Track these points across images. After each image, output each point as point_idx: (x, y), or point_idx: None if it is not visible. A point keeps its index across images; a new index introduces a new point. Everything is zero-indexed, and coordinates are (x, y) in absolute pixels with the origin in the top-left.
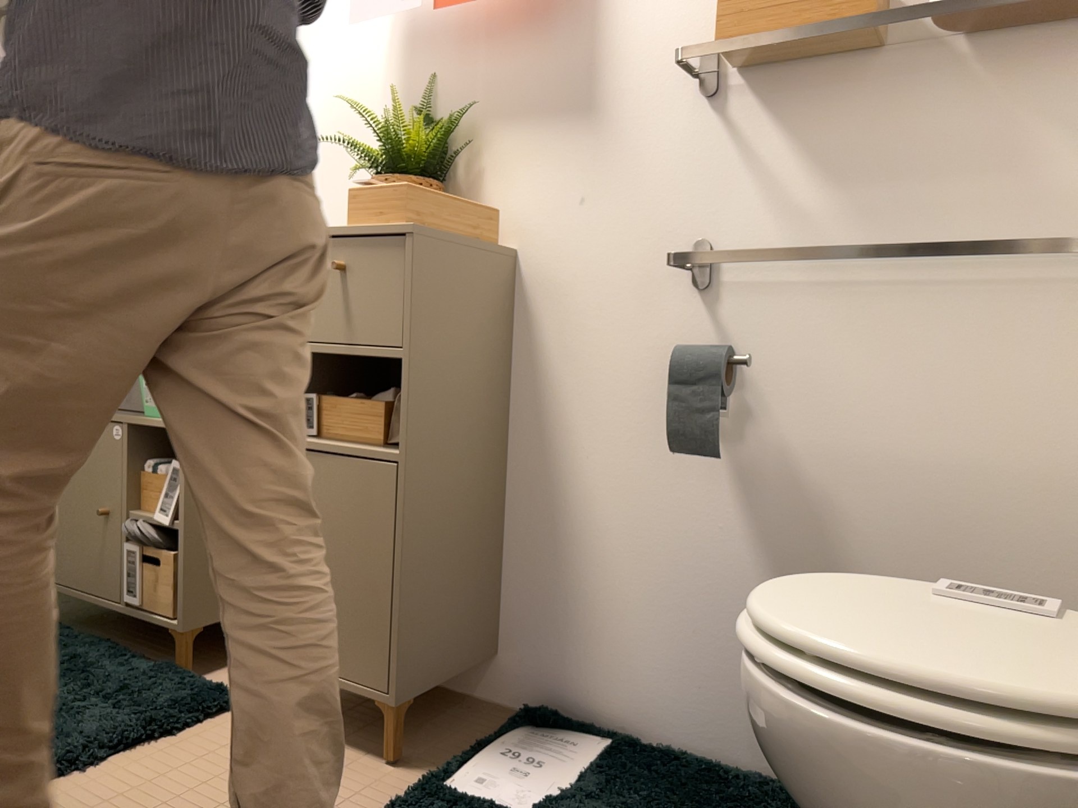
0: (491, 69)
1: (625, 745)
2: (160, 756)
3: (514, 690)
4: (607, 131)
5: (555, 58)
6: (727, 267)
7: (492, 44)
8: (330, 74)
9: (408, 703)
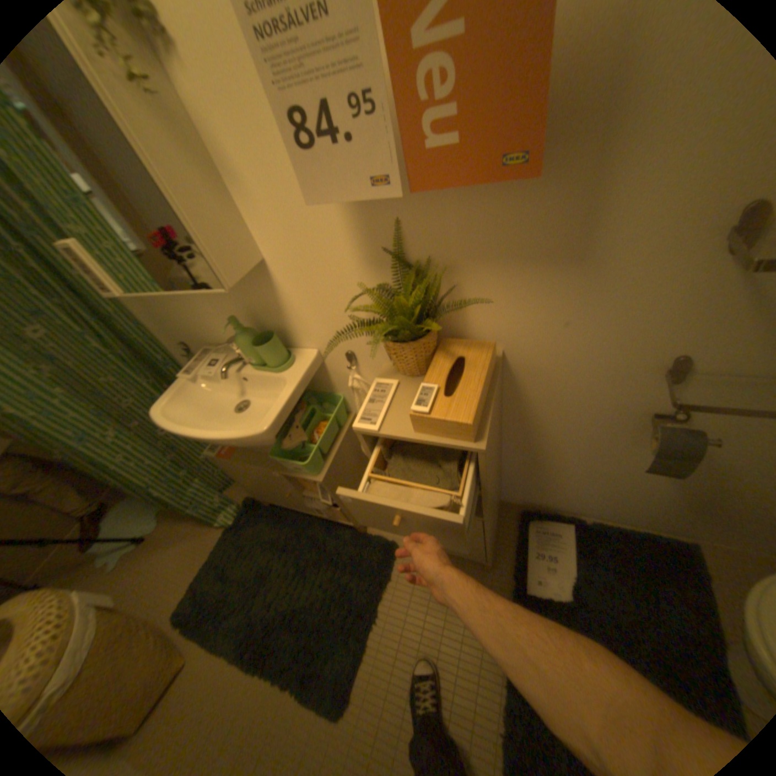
0: (464, 213)
1: (583, 531)
2: (396, 599)
3: (512, 499)
4: (601, 273)
5: (543, 203)
6: (701, 369)
7: (462, 186)
8: (279, 214)
9: (492, 556)
